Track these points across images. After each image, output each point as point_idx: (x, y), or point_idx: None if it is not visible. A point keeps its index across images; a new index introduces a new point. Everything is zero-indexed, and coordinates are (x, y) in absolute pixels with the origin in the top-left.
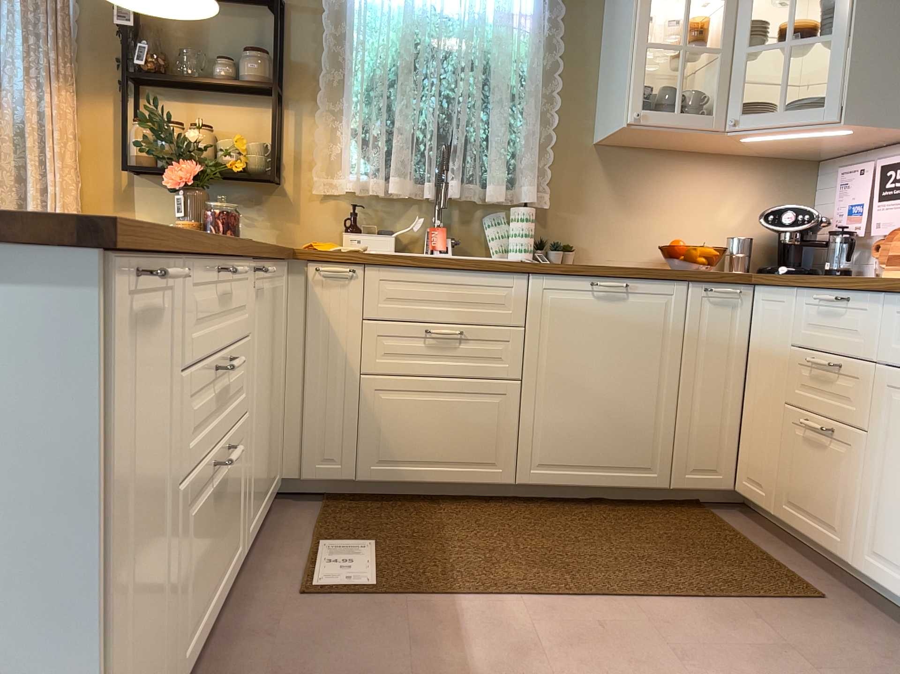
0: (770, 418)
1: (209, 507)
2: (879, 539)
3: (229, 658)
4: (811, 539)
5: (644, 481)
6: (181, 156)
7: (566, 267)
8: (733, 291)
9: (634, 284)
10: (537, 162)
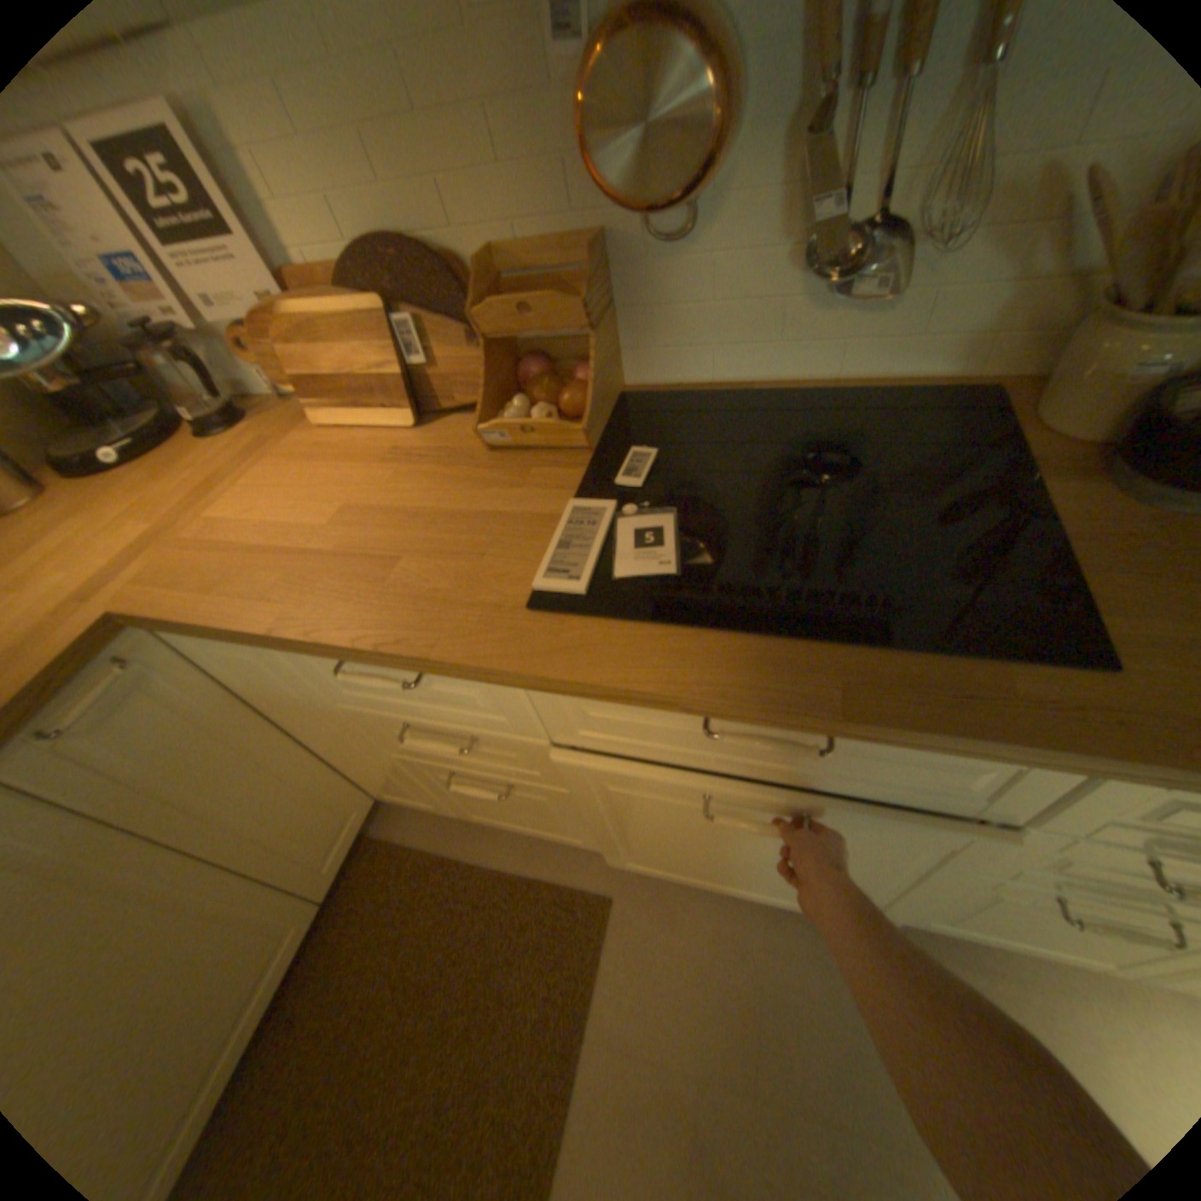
0: (371, 759)
1: None
2: (640, 847)
3: None
4: (532, 834)
5: (285, 956)
6: None
7: None
8: (106, 683)
9: None
10: None
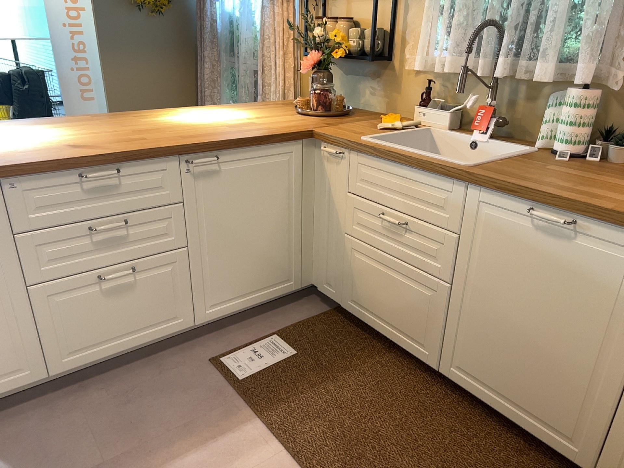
0: None
1: (107, 295)
2: None
3: (138, 370)
4: None
5: (560, 446)
6: (314, 48)
7: (502, 184)
8: None
9: (584, 224)
10: (623, 30)
